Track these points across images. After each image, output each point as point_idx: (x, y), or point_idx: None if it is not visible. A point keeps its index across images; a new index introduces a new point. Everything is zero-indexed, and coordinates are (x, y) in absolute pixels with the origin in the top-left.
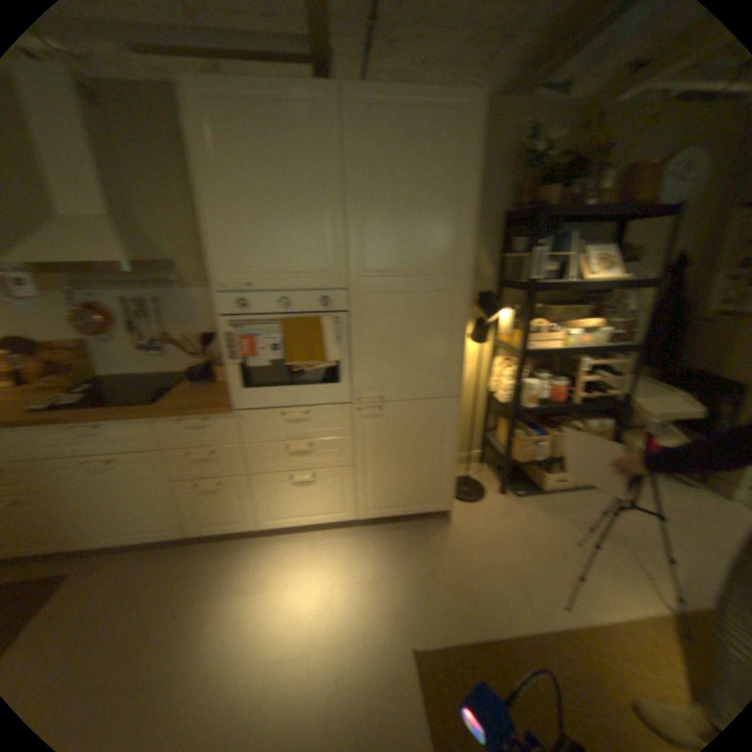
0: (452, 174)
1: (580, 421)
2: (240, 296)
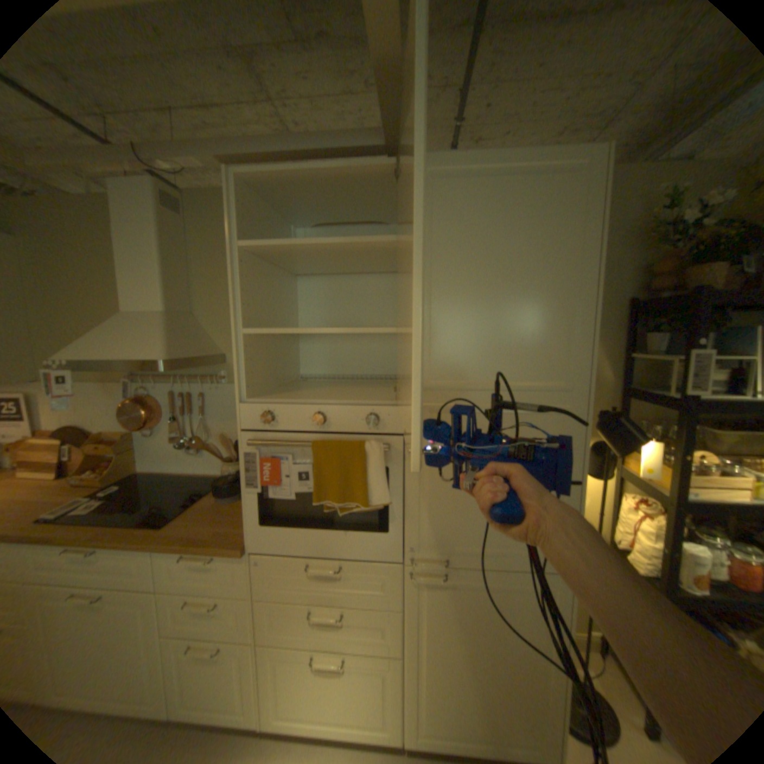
0: (558, 253)
1: None
2: (263, 408)
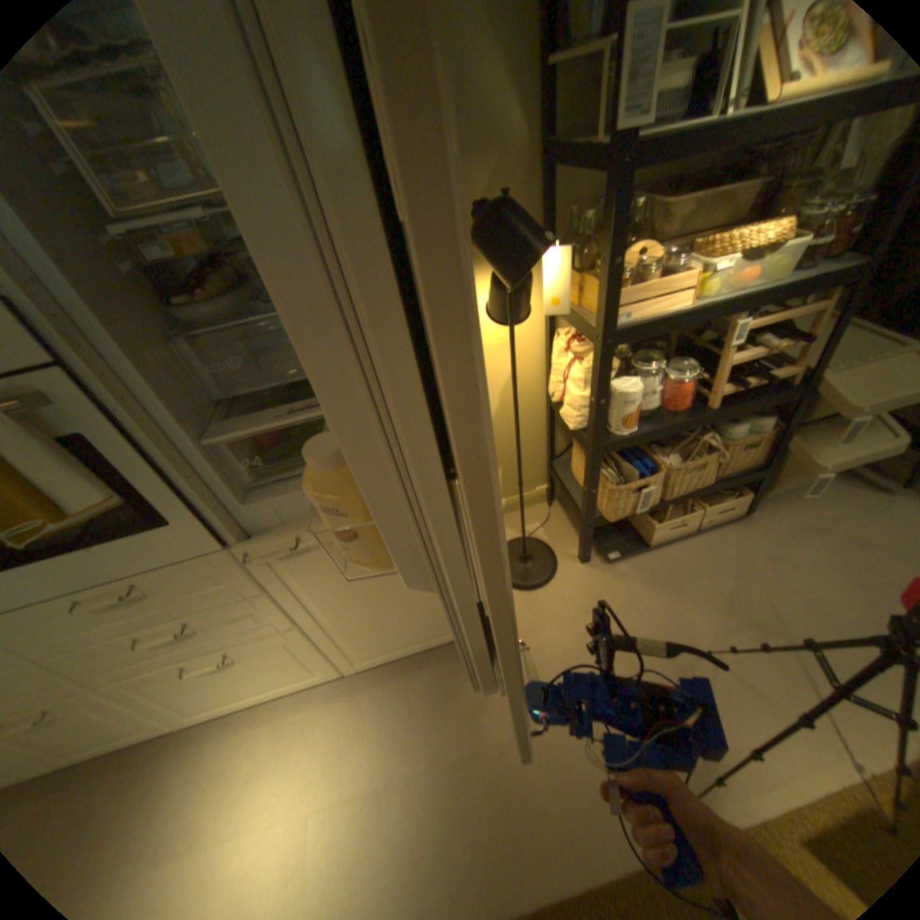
0: None
1: (714, 427)
2: None
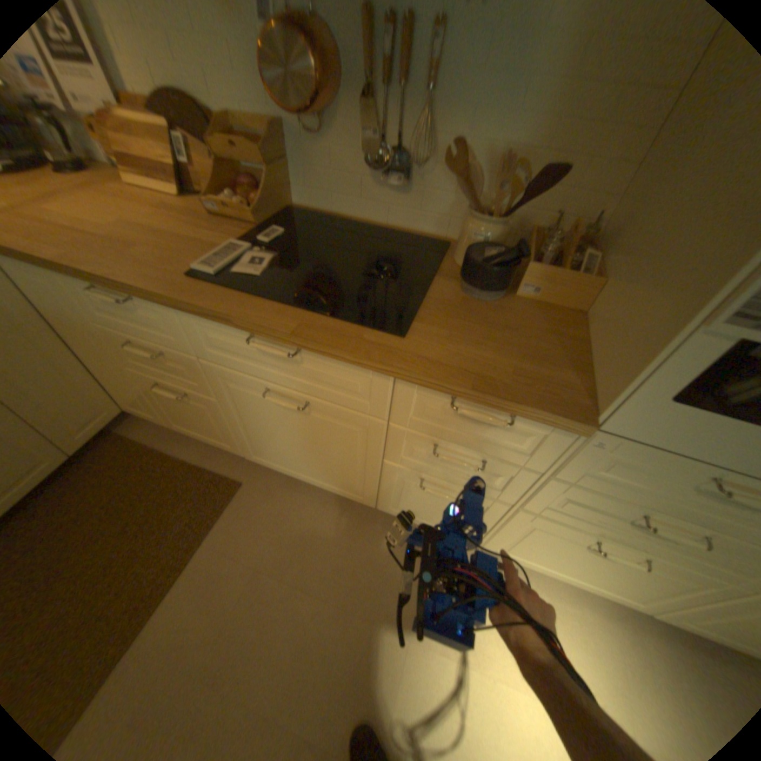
0: None
1: None
2: None
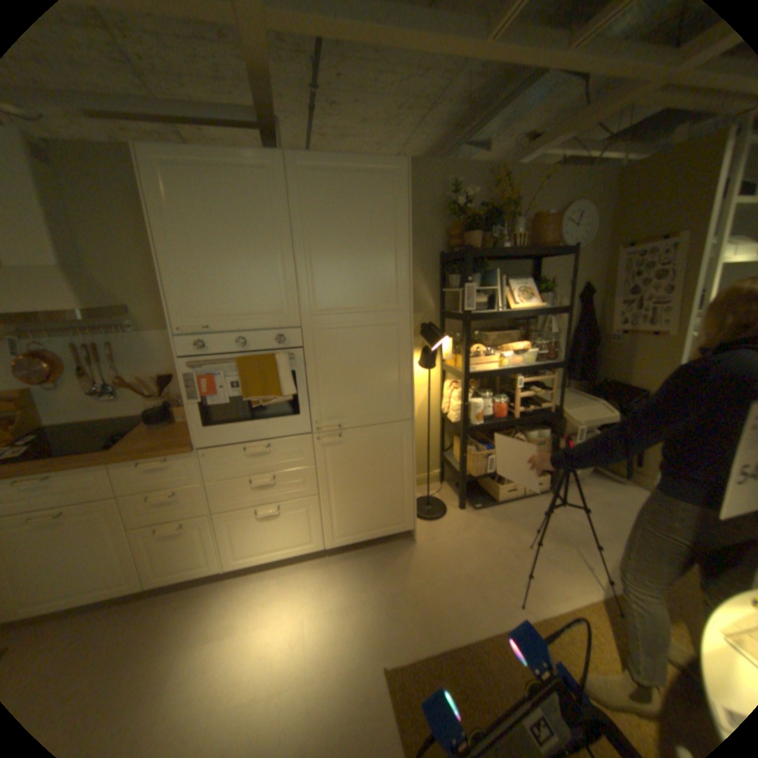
0: (385, 226)
1: (522, 433)
2: (194, 339)
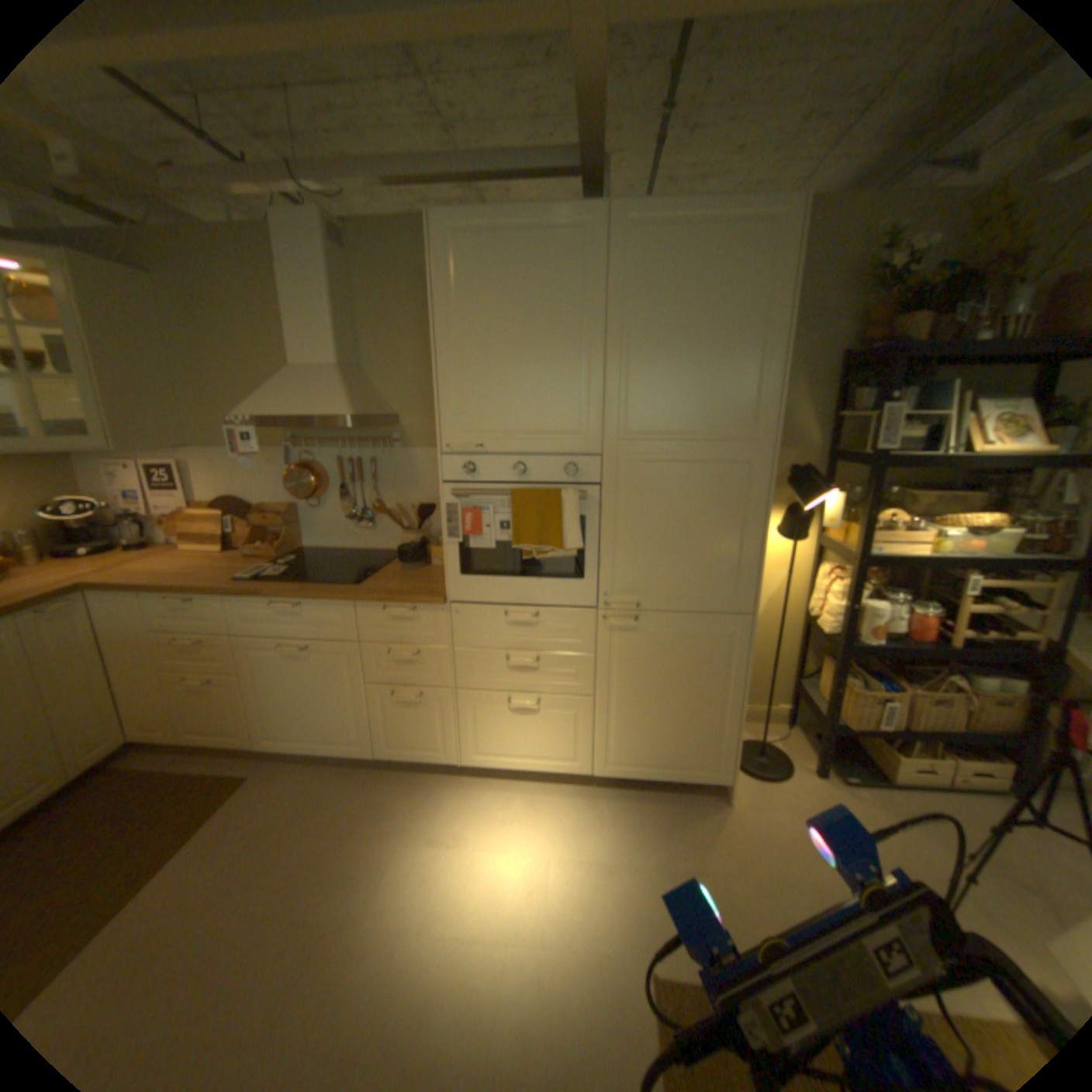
0: (752, 305)
1: (964, 677)
2: (464, 460)
